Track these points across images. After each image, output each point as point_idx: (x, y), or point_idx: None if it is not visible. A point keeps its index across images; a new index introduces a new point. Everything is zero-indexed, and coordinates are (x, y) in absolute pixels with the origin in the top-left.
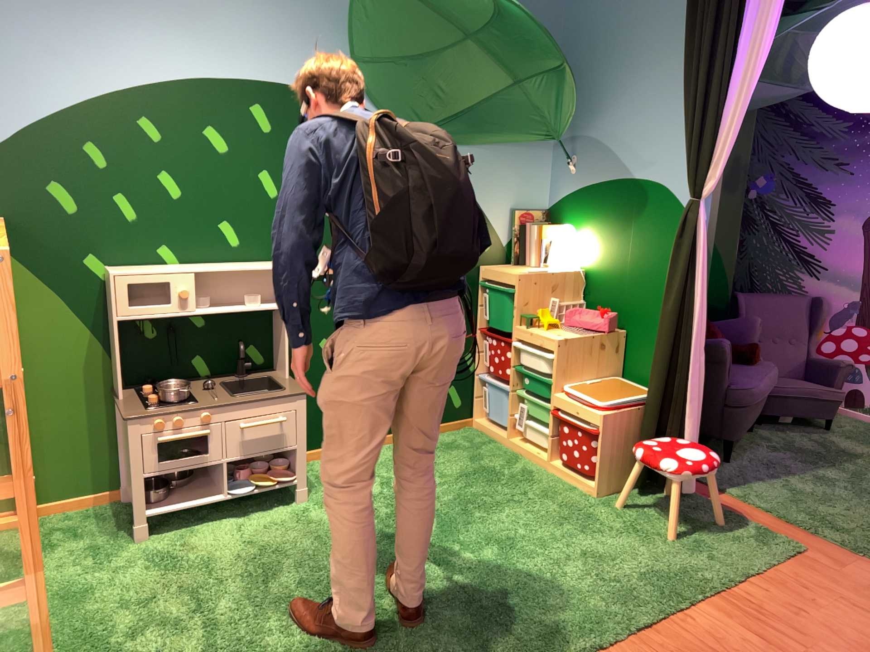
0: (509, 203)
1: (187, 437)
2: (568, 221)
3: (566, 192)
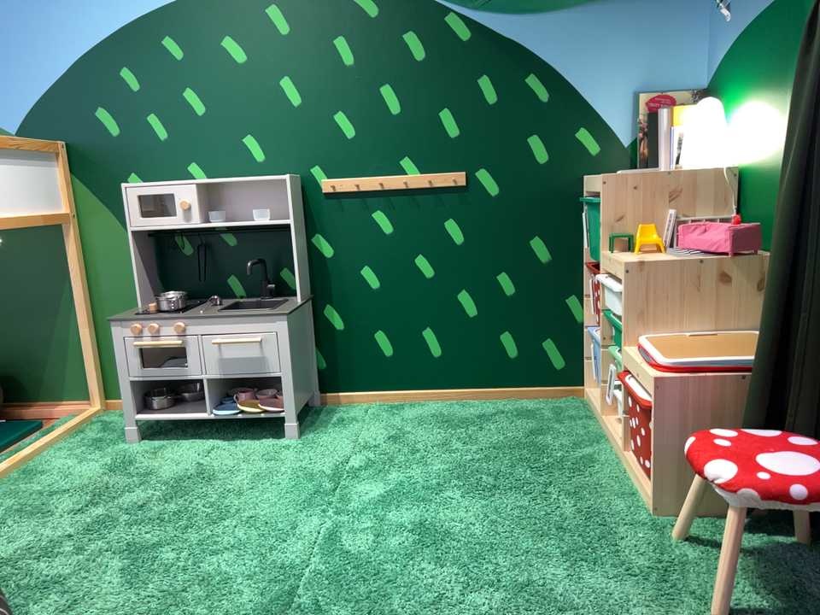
0: (633, 81)
1: (154, 347)
2: (726, 93)
3: (723, 49)
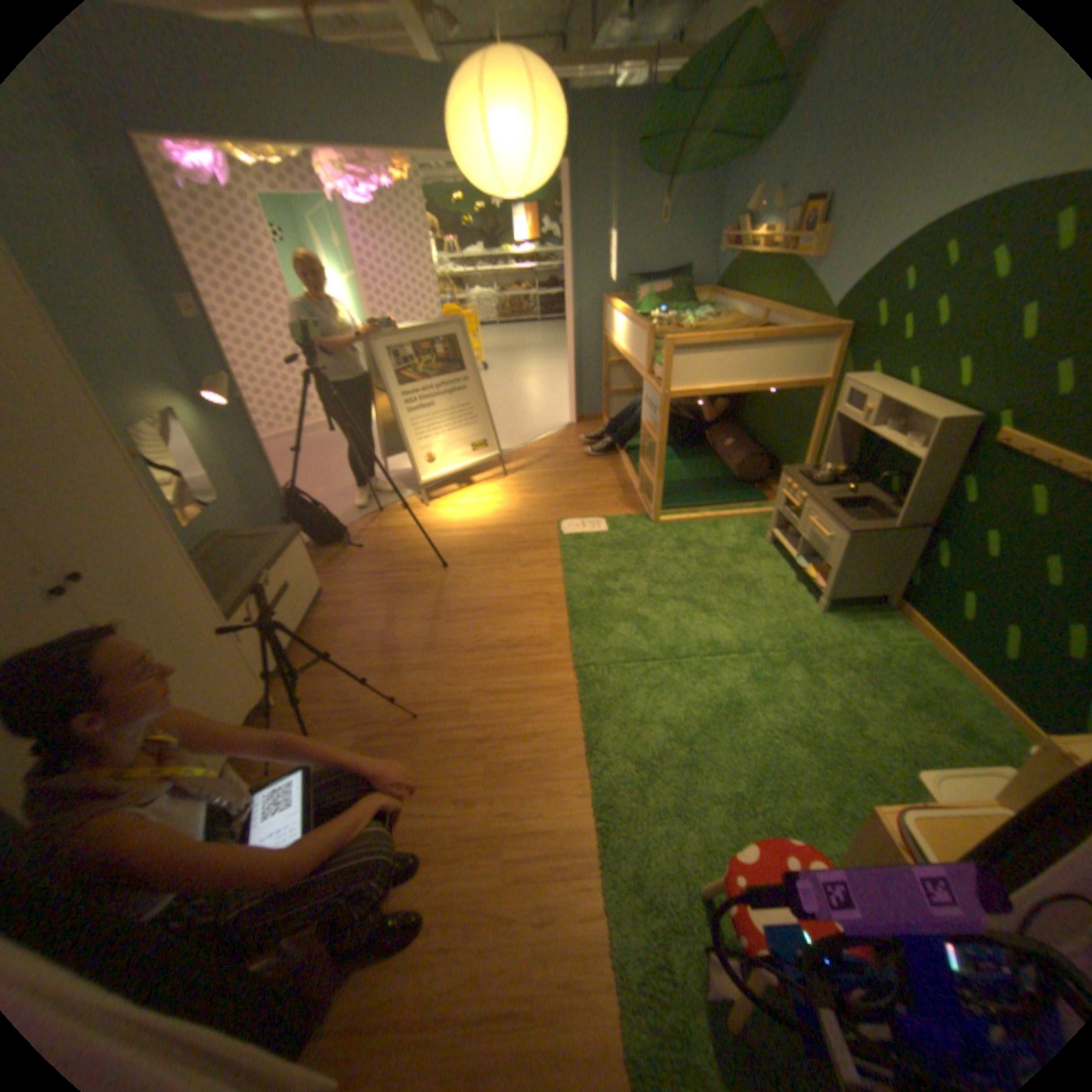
0: None
1: (788, 502)
2: None
3: None
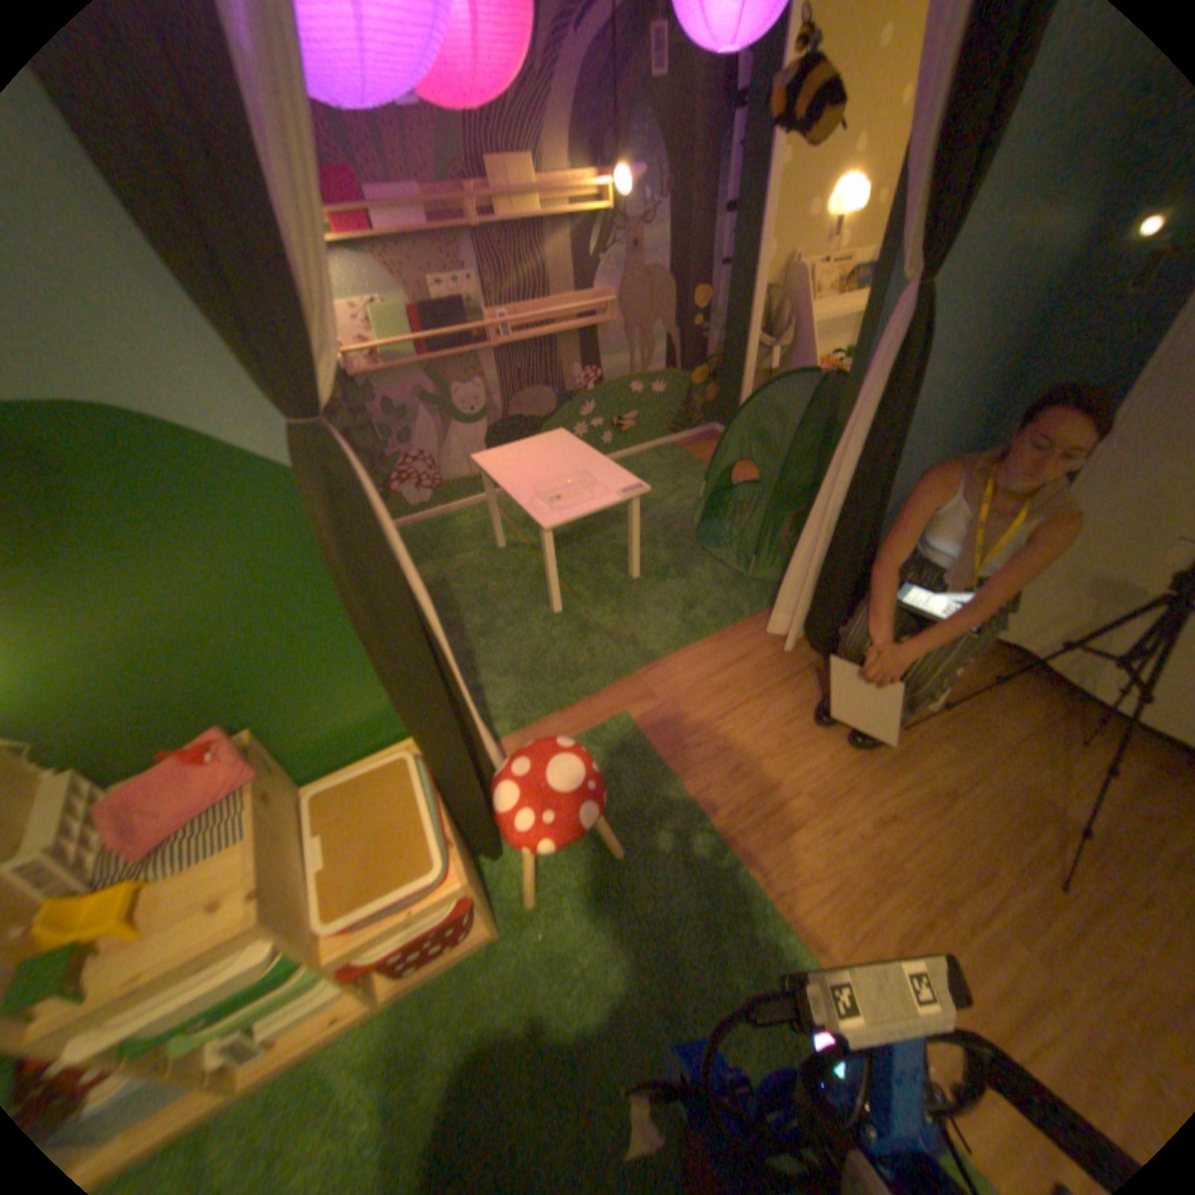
0: None
1: None
2: None
3: None
